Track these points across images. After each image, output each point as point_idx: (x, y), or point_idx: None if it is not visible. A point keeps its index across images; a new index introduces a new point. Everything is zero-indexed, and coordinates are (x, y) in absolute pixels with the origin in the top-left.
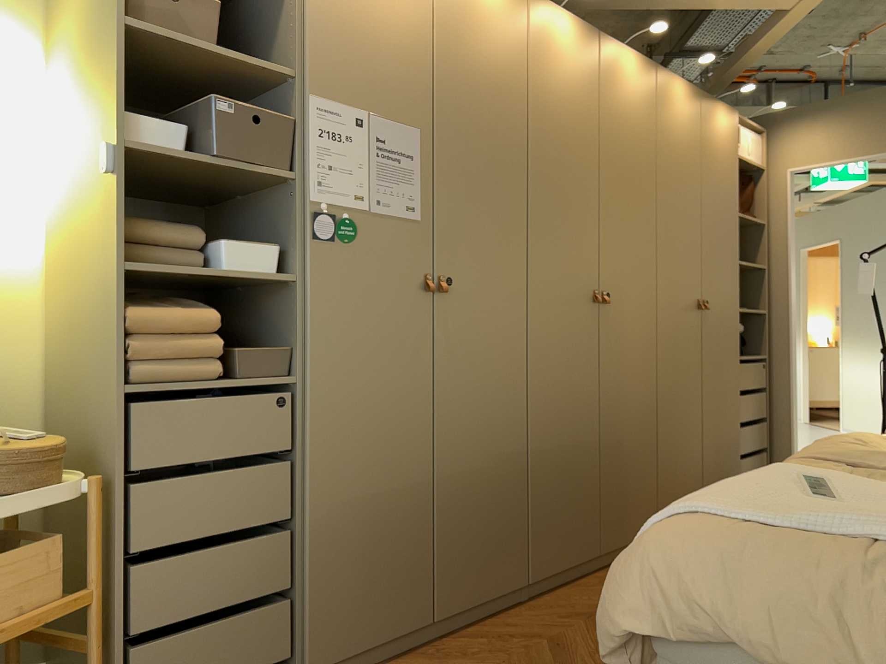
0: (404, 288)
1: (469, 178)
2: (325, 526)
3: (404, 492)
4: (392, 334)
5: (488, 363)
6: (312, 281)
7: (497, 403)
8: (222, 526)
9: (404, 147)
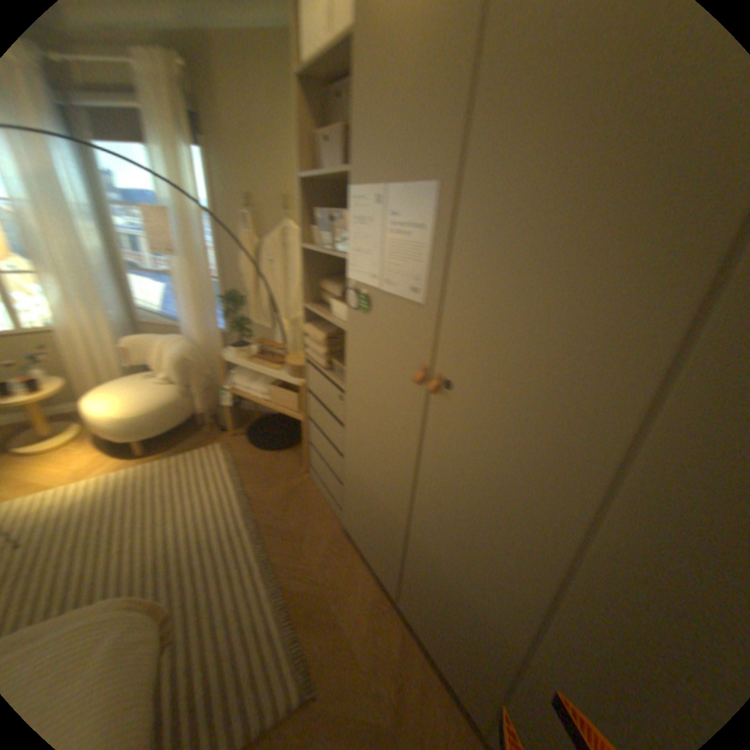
0: (400, 369)
1: (508, 248)
2: (348, 476)
3: (386, 511)
4: (388, 401)
5: (483, 508)
6: (347, 337)
7: (486, 559)
8: (325, 433)
9: (415, 216)
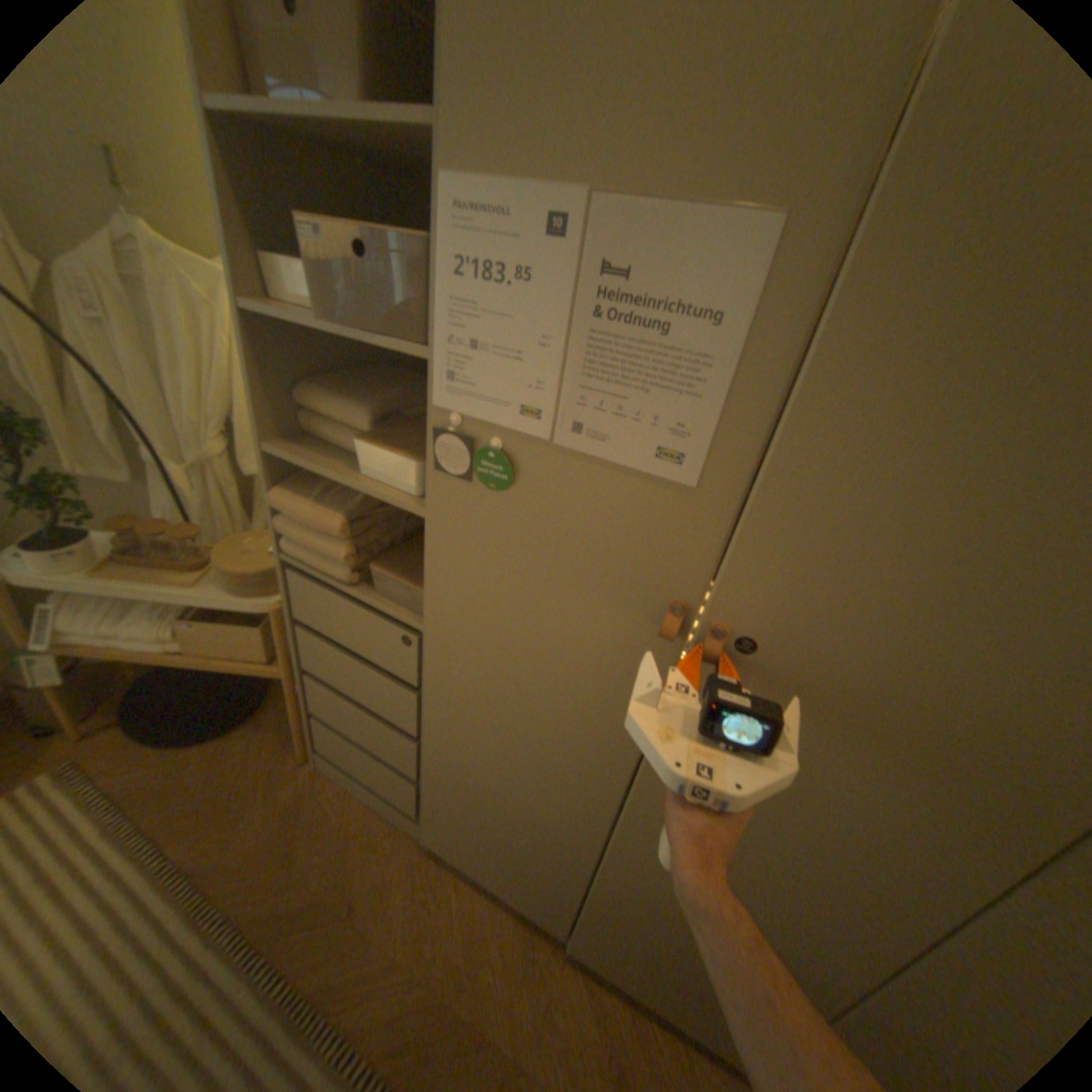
0: (613, 604)
1: (992, 399)
2: (445, 774)
3: (551, 826)
4: (569, 659)
5: (811, 827)
6: (440, 532)
7: (804, 891)
8: (363, 700)
9: (700, 288)
